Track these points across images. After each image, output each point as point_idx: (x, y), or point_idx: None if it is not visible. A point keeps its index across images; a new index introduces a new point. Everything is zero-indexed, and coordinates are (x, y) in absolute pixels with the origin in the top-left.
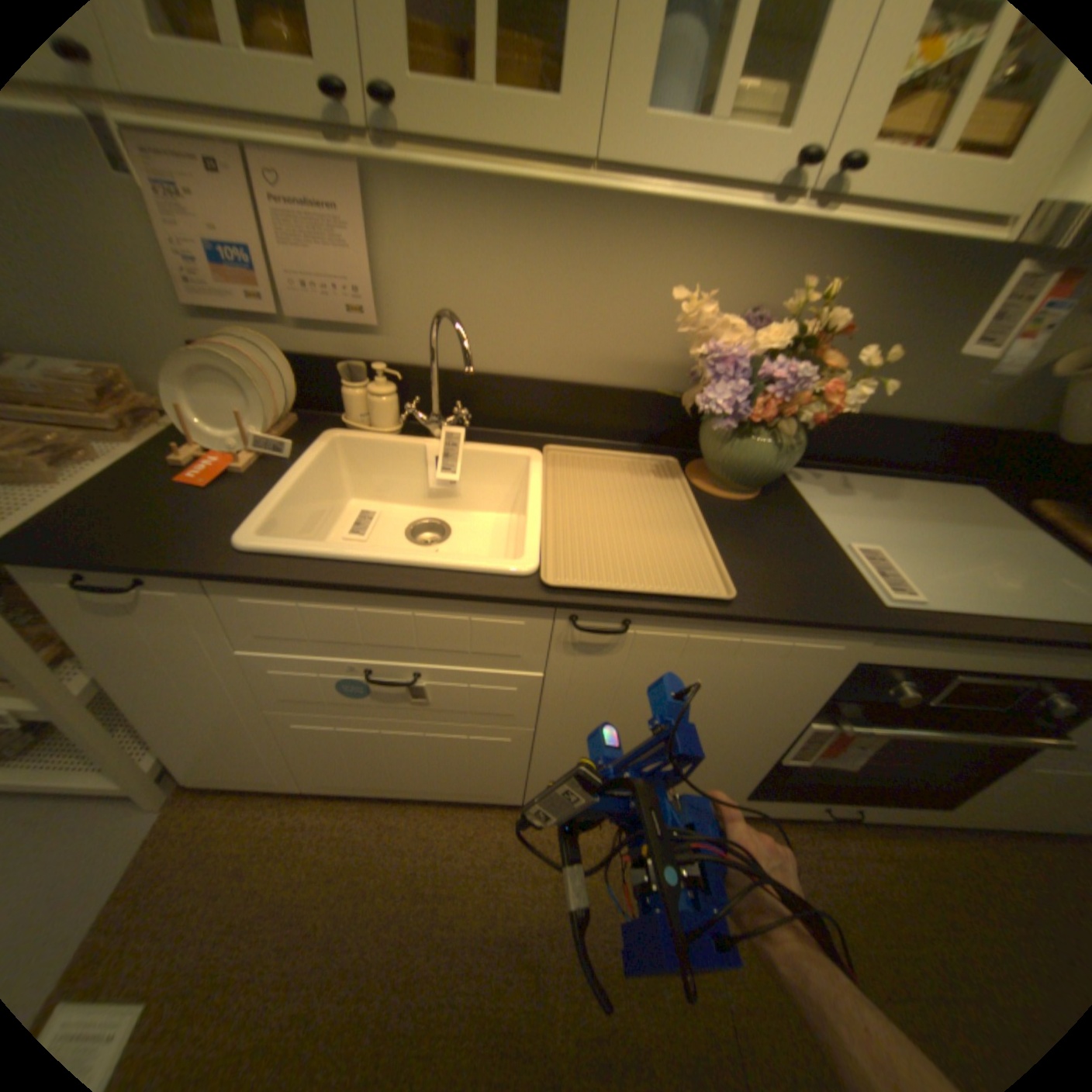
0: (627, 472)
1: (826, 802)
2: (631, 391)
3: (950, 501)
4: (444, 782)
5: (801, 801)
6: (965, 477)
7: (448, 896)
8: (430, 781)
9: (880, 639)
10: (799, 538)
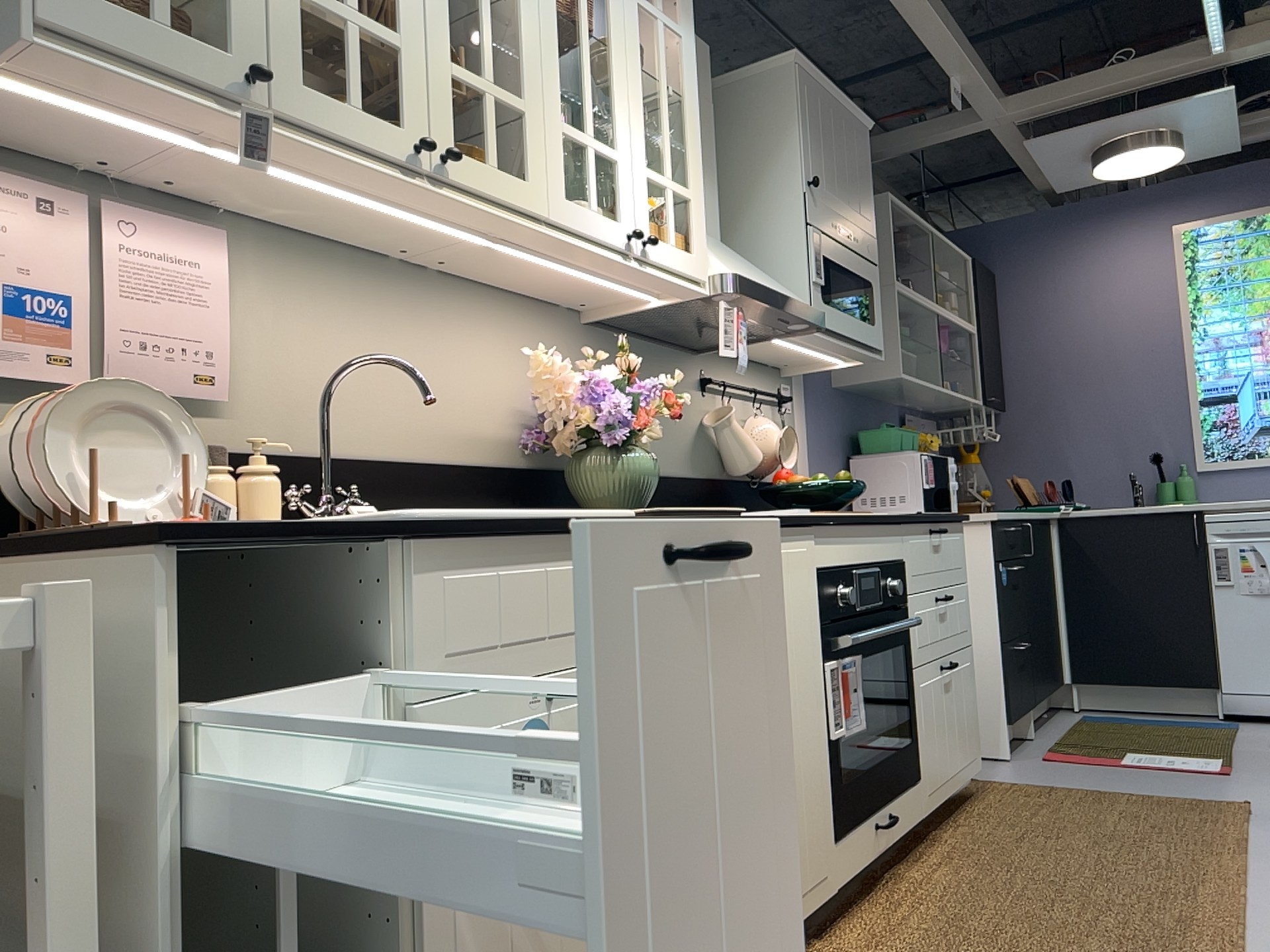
0: None
1: (869, 806)
2: (481, 467)
3: None
4: None
5: (858, 813)
6: None
7: None
8: None
9: (815, 536)
10: None
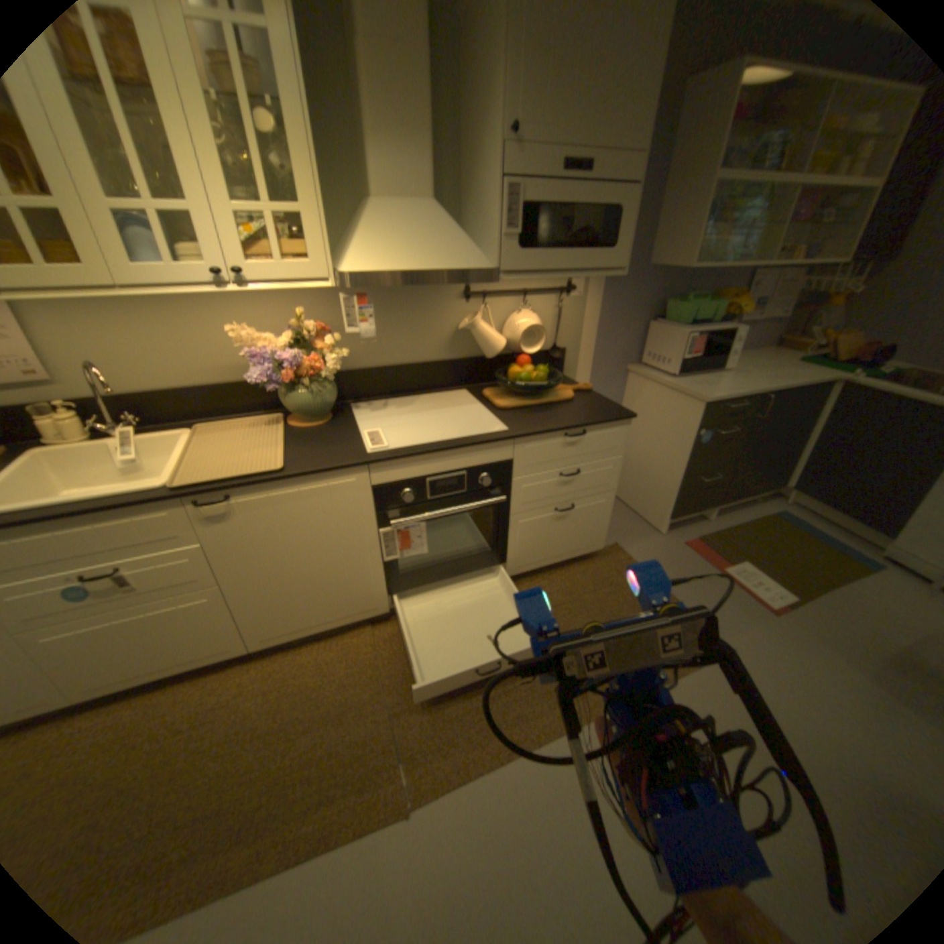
0: (249, 428)
1: (432, 580)
2: (243, 383)
3: (446, 401)
4: (180, 652)
5: (418, 584)
6: (458, 388)
7: (200, 724)
8: (169, 654)
9: (370, 470)
10: (341, 436)
